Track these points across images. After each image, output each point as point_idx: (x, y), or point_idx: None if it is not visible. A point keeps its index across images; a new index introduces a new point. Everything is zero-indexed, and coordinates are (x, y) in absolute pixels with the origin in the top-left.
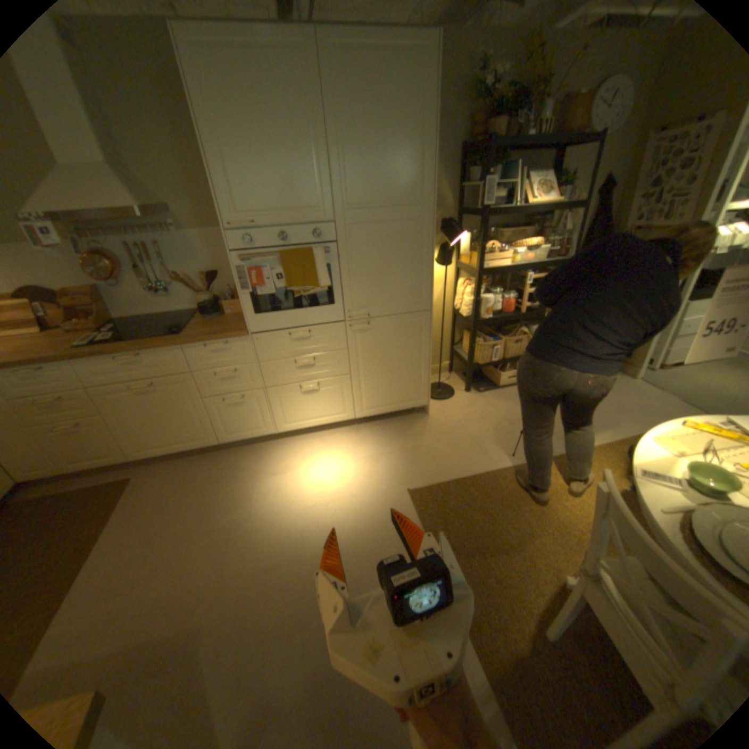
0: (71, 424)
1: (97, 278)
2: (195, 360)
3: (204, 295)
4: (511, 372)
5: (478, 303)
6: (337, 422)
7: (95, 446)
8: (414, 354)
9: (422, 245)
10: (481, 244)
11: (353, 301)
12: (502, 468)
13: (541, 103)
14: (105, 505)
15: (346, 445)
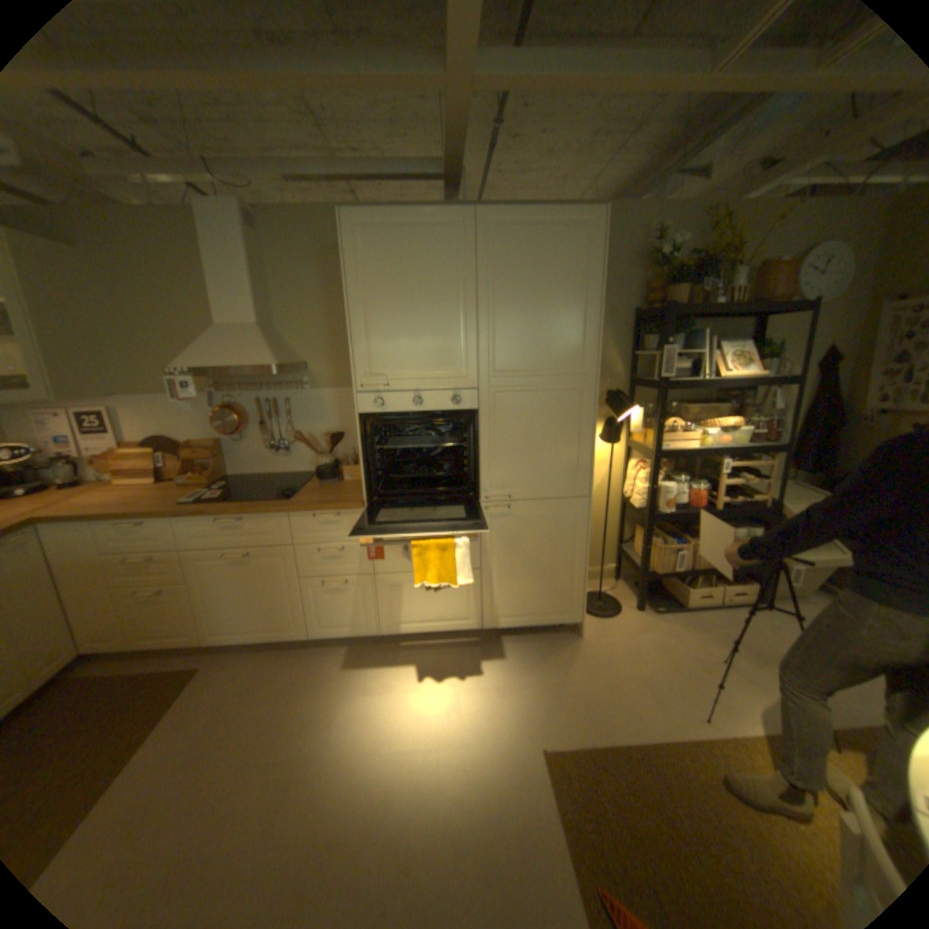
0: (152, 592)
1: (222, 433)
2: (300, 532)
3: (325, 458)
4: (705, 590)
5: (655, 493)
6: (458, 631)
7: (171, 623)
8: (565, 552)
9: (581, 419)
10: (658, 420)
11: (492, 479)
12: (691, 740)
13: (732, 270)
14: (161, 702)
15: (466, 666)
